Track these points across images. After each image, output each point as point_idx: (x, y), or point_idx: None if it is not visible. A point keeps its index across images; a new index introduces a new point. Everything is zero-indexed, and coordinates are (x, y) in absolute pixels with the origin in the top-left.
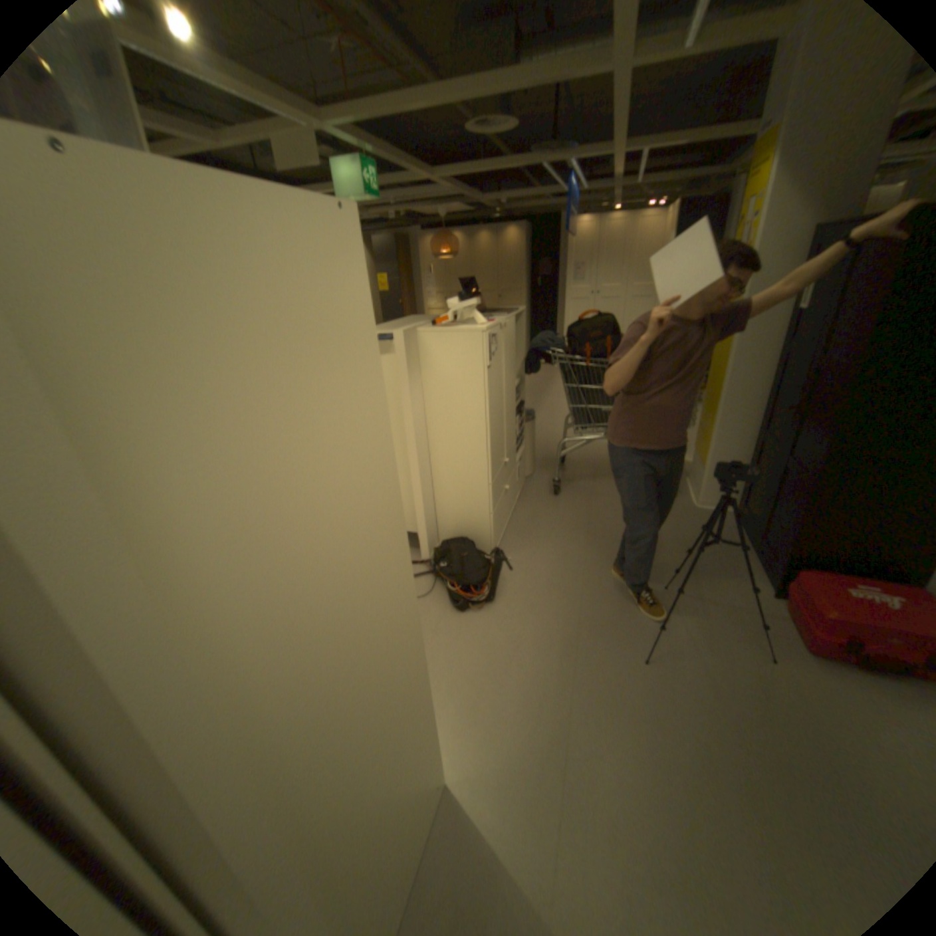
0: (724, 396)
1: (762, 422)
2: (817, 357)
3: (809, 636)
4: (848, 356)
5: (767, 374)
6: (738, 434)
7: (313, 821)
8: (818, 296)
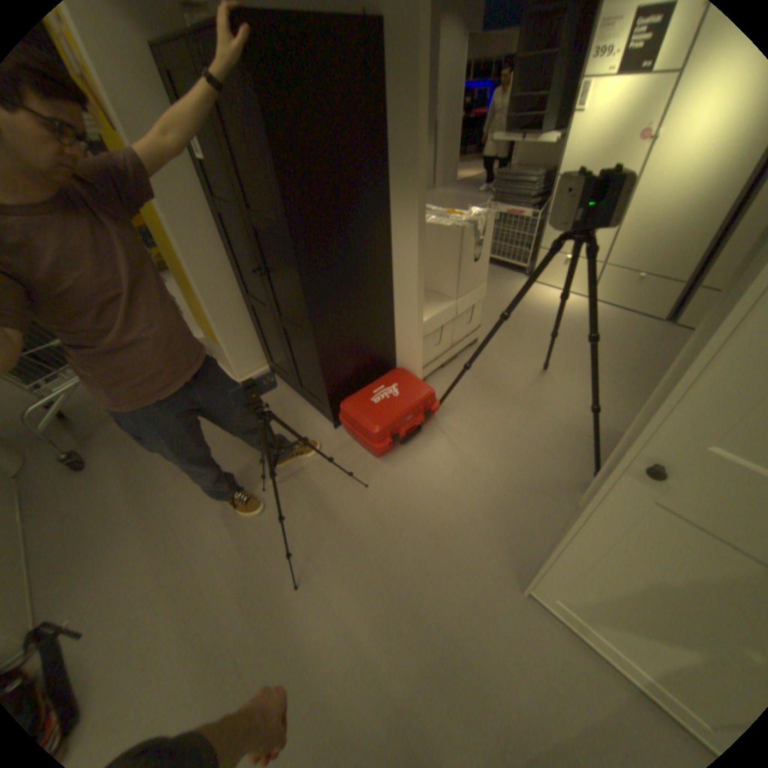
0: (189, 274)
1: (238, 286)
2: (244, 215)
3: (369, 449)
4: (269, 211)
5: (212, 237)
6: (226, 304)
7: None
8: (205, 142)
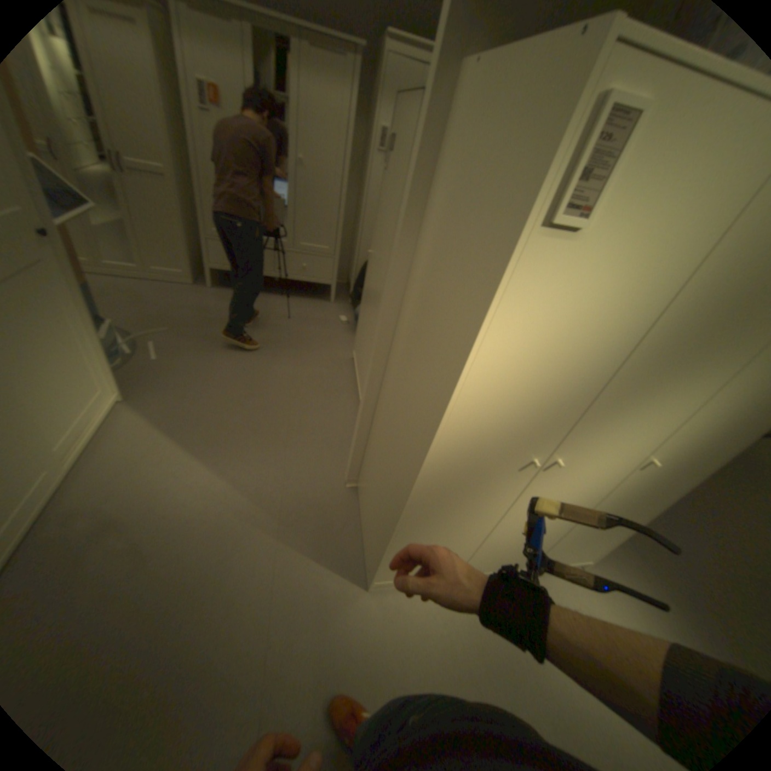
0: None
1: None
2: None
3: None
4: None
5: None
6: None
7: (387, 385)
8: None
